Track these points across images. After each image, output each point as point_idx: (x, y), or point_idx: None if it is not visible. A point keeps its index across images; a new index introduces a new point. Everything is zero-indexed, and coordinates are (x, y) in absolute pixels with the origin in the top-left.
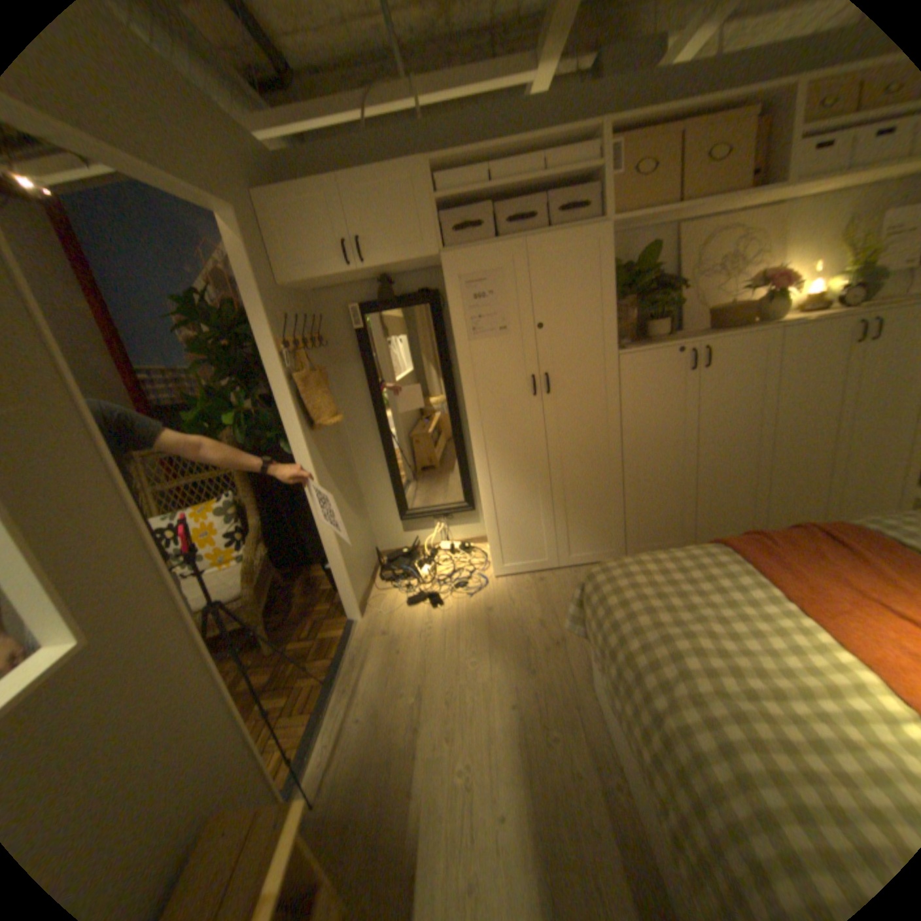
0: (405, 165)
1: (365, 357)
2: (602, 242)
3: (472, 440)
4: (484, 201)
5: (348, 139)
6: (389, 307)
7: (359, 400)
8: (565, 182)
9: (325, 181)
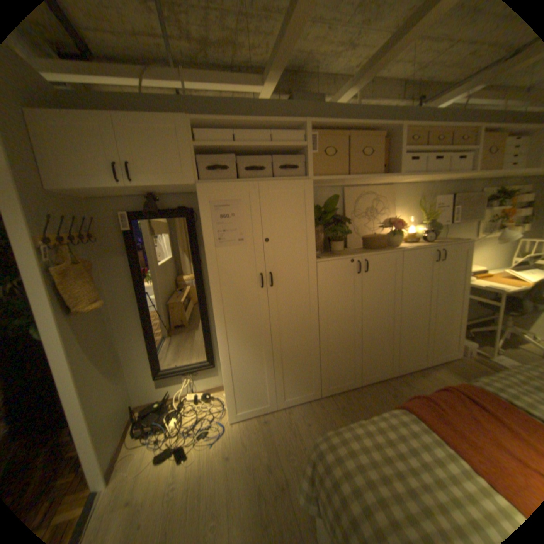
0: (171, 117)
1: (130, 252)
2: (304, 191)
3: (215, 319)
4: (229, 154)
5: (127, 95)
6: (153, 216)
7: (122, 284)
8: (282, 151)
9: (101, 115)
